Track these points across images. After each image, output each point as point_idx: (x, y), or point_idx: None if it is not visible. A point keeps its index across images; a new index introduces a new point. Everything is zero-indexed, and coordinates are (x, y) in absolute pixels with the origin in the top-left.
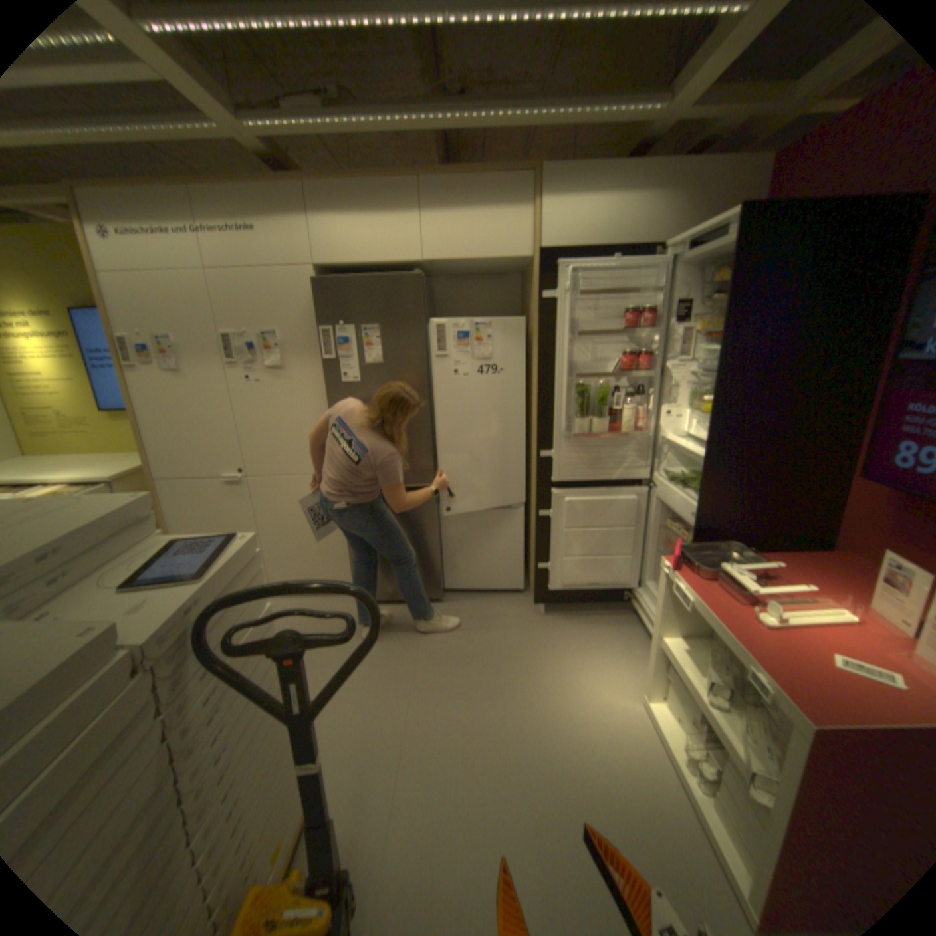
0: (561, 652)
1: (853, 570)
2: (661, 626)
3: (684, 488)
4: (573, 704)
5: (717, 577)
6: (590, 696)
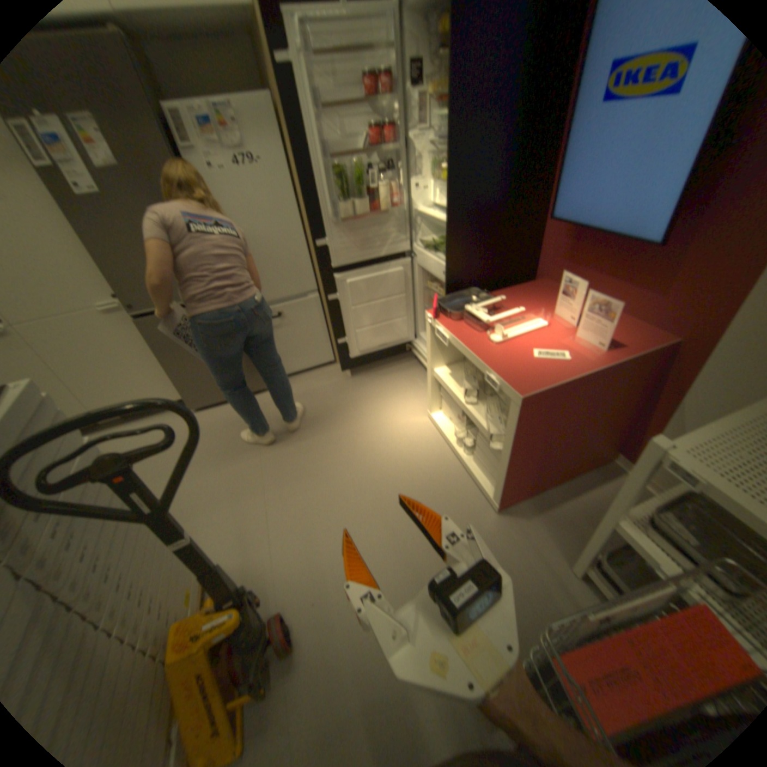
0: (368, 399)
1: (545, 290)
2: (430, 361)
3: (435, 252)
4: (381, 429)
5: (463, 316)
6: (392, 421)
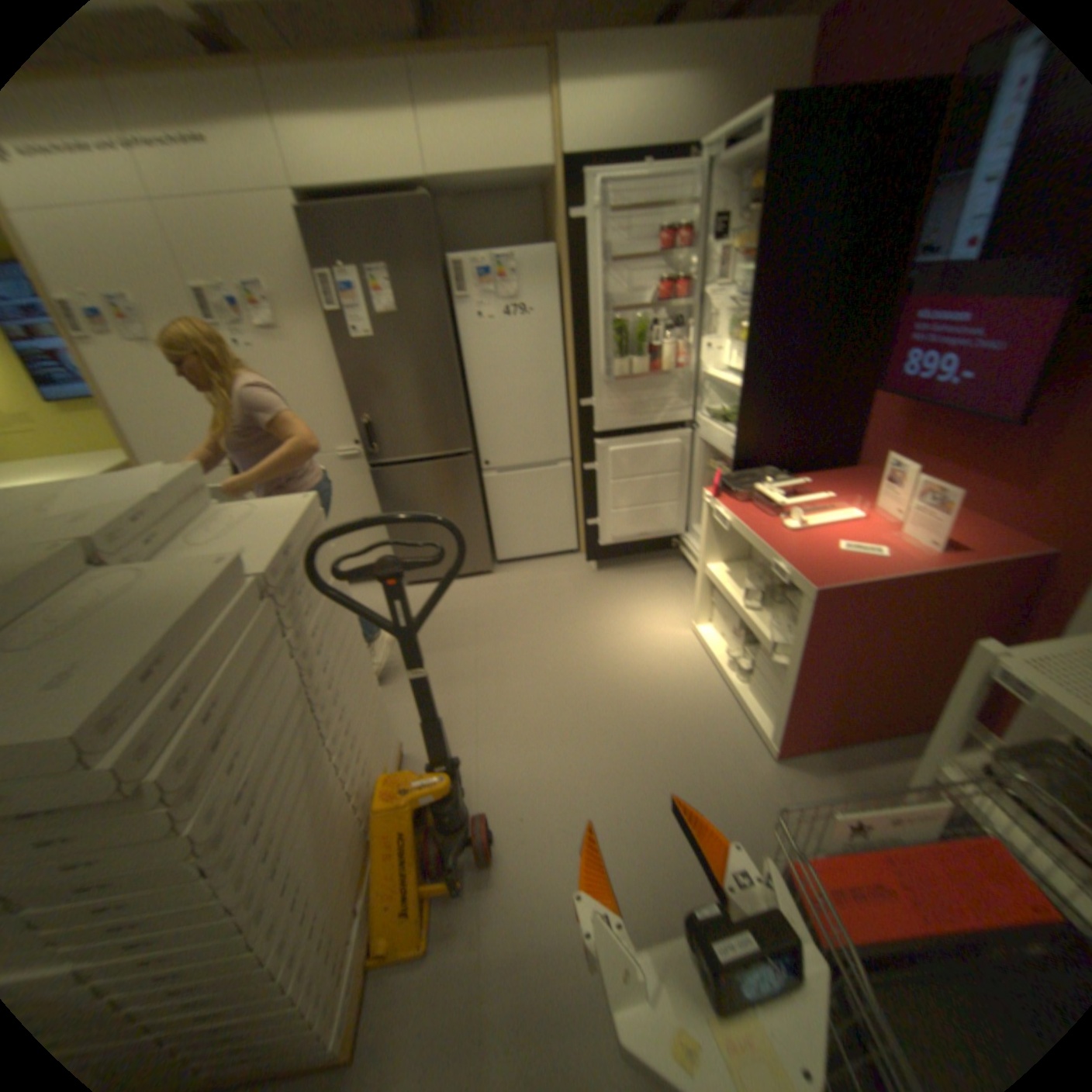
0: (614, 599)
1: (868, 479)
2: (703, 553)
3: (724, 424)
4: (628, 638)
5: (751, 498)
6: (643, 630)
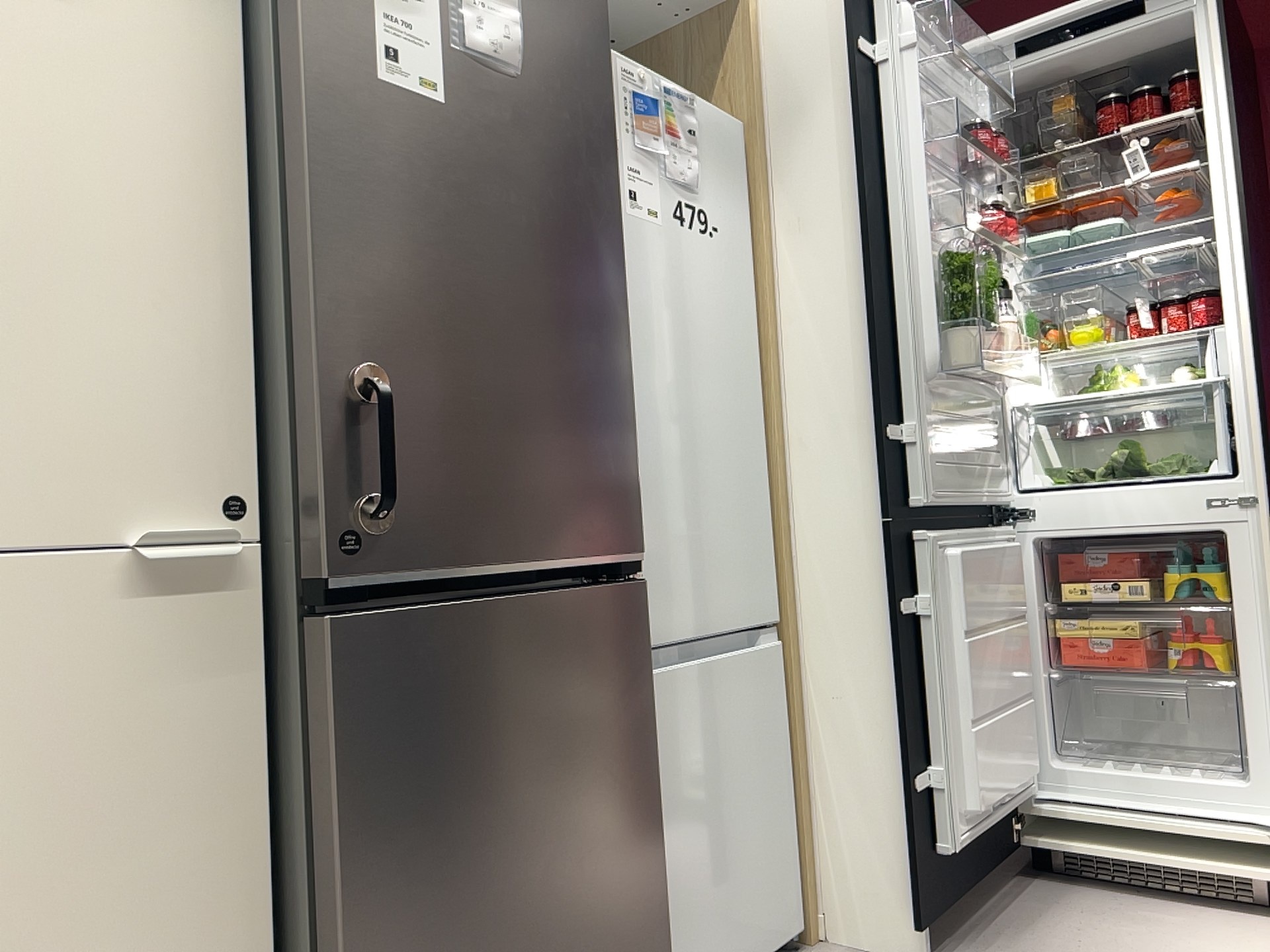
0: None
1: None
2: None
3: (1108, 490)
4: None
5: None
6: None
